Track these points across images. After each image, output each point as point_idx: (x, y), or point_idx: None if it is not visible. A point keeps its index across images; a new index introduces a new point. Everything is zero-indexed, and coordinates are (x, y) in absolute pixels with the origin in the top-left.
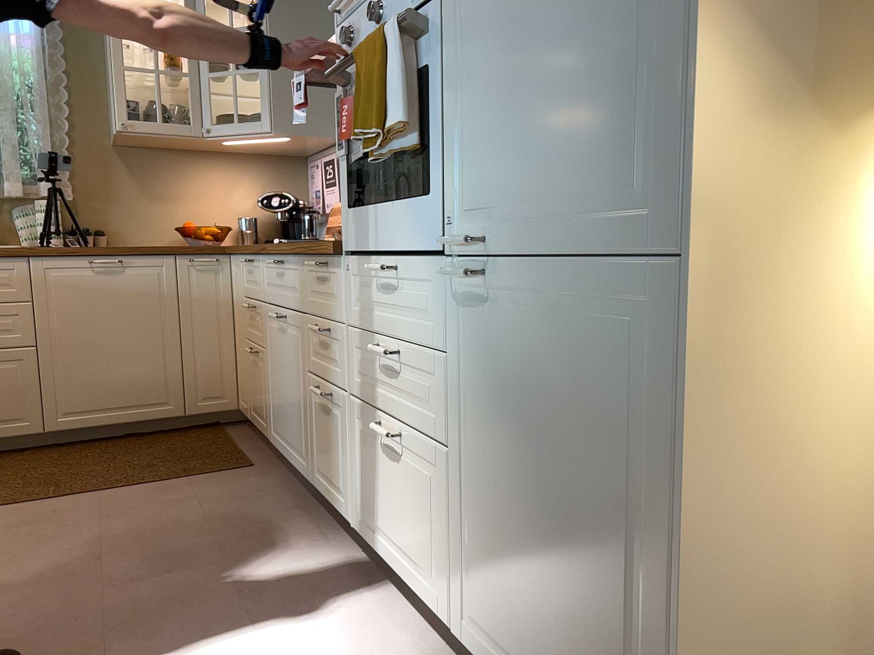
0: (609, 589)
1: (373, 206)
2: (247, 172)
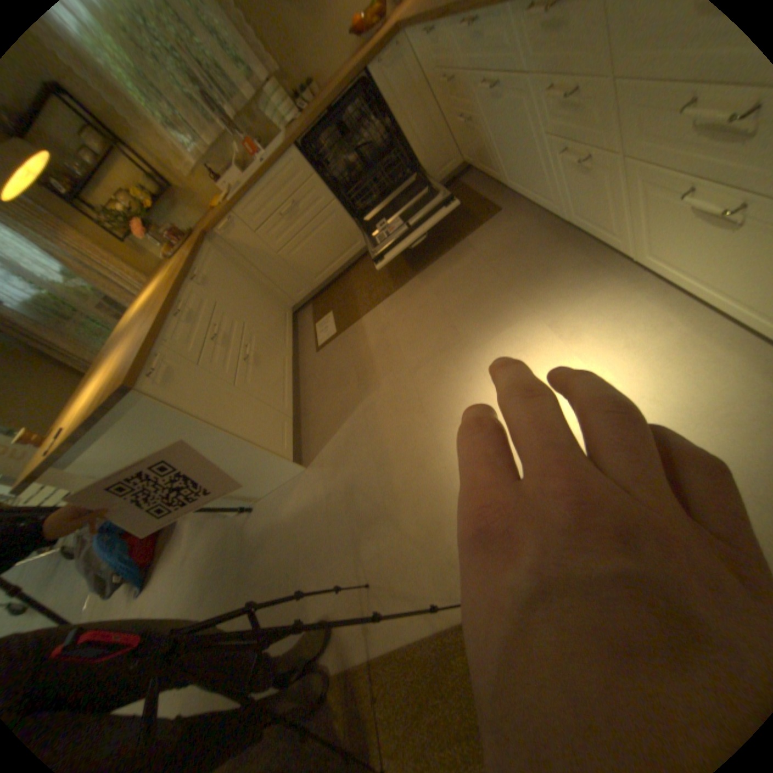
0: None
1: None
2: None
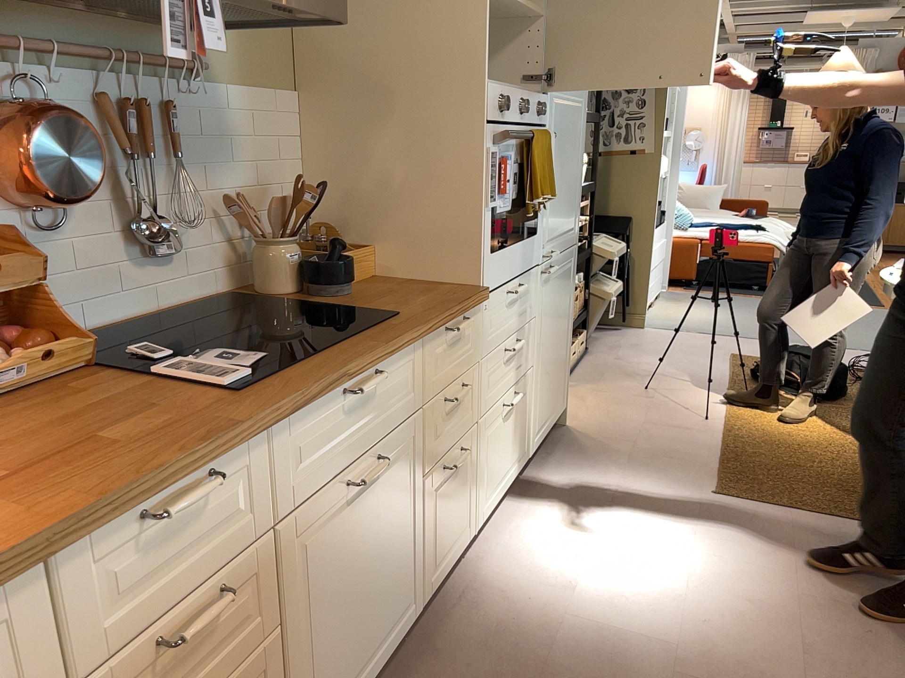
0: (563, 350)
1: (504, 247)
2: None
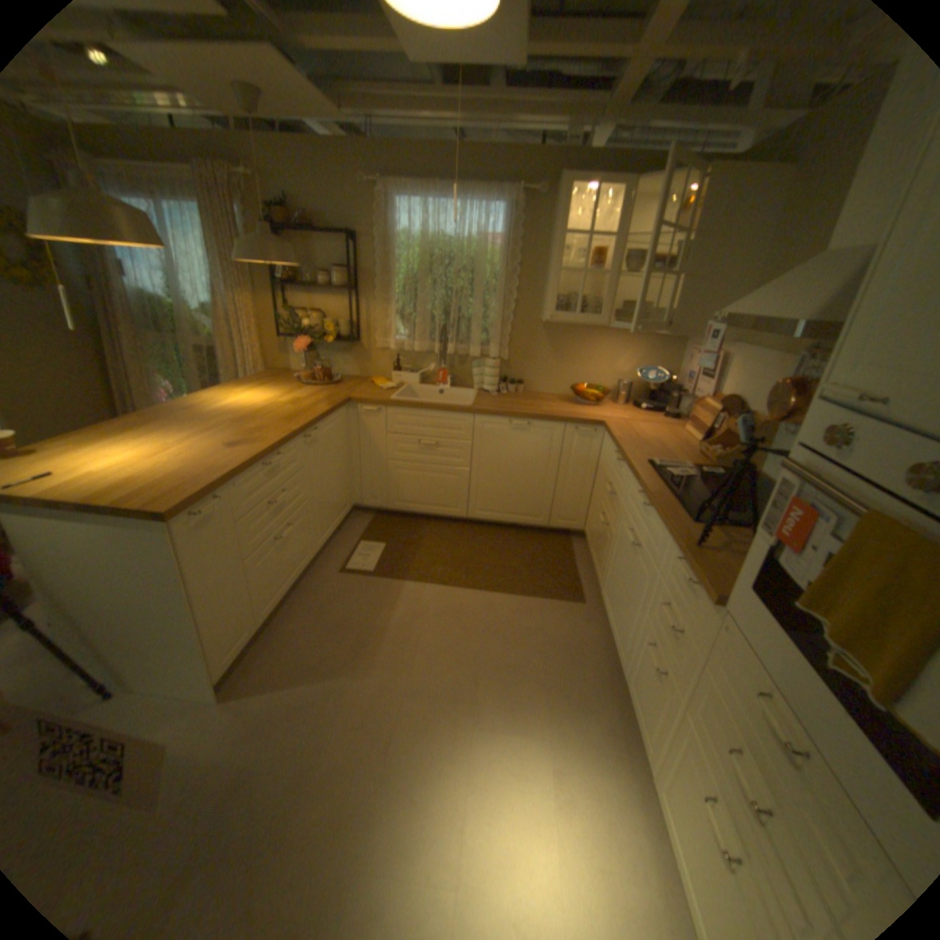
0: None
1: (788, 637)
2: (634, 343)
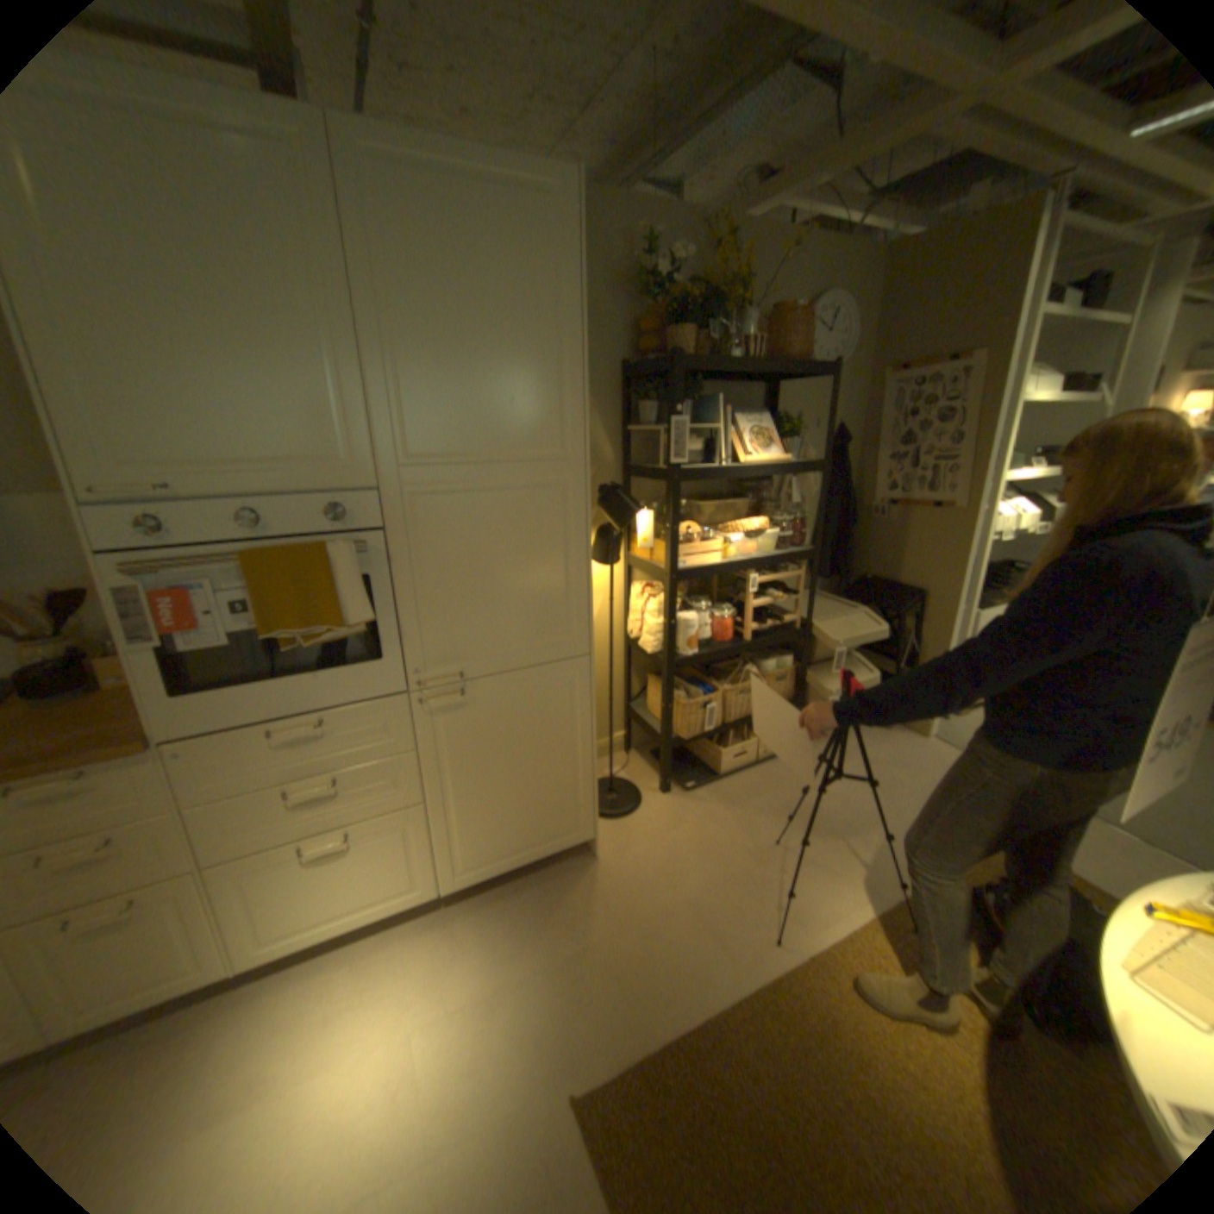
0: (556, 780)
1: (236, 687)
2: None
